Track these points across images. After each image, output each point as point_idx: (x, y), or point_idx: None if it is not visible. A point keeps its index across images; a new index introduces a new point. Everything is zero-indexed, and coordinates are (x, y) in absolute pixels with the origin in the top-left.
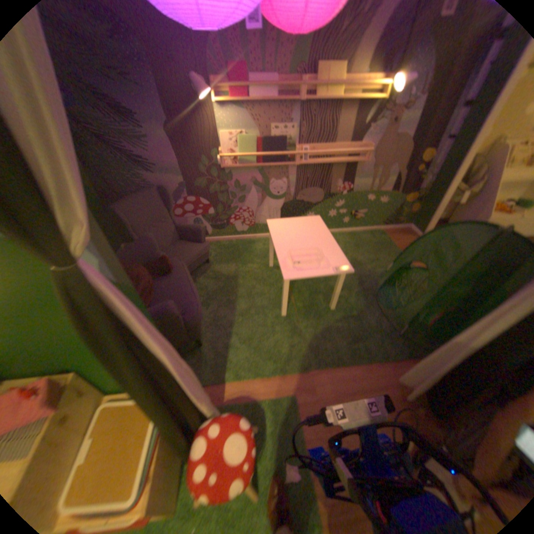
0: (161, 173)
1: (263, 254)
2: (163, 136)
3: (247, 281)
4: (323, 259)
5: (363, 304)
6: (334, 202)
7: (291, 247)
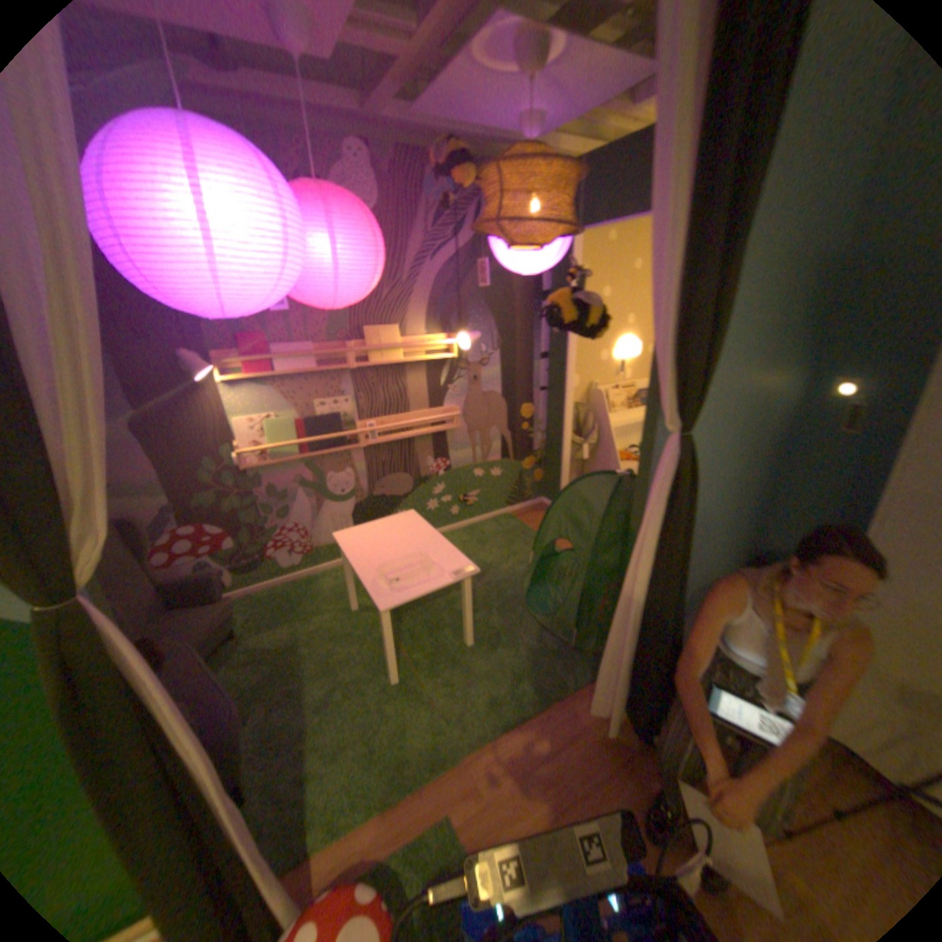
0: (121, 498)
1: (337, 595)
2: (127, 439)
3: (317, 647)
4: (431, 566)
5: (511, 623)
6: (430, 489)
7: (380, 563)
